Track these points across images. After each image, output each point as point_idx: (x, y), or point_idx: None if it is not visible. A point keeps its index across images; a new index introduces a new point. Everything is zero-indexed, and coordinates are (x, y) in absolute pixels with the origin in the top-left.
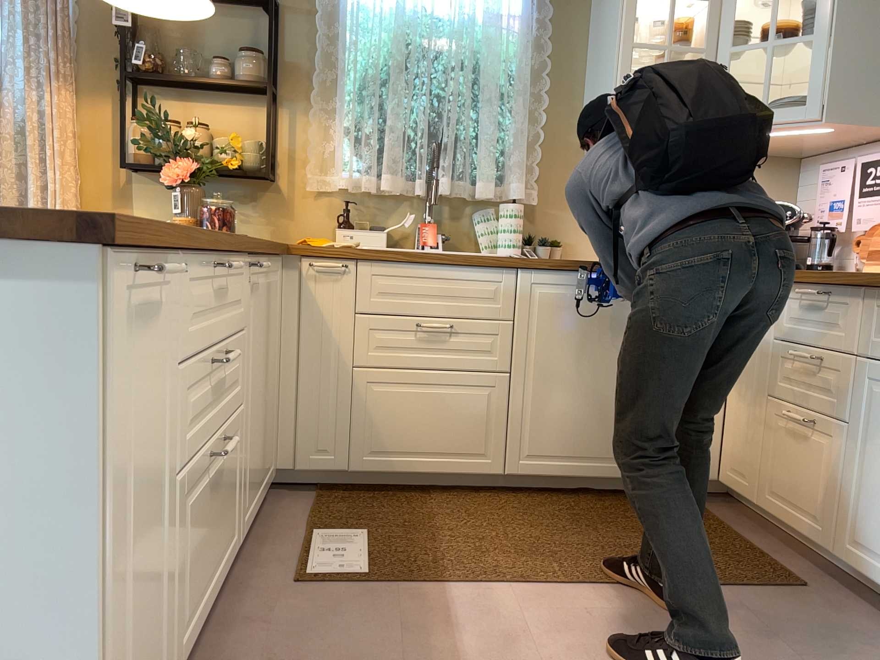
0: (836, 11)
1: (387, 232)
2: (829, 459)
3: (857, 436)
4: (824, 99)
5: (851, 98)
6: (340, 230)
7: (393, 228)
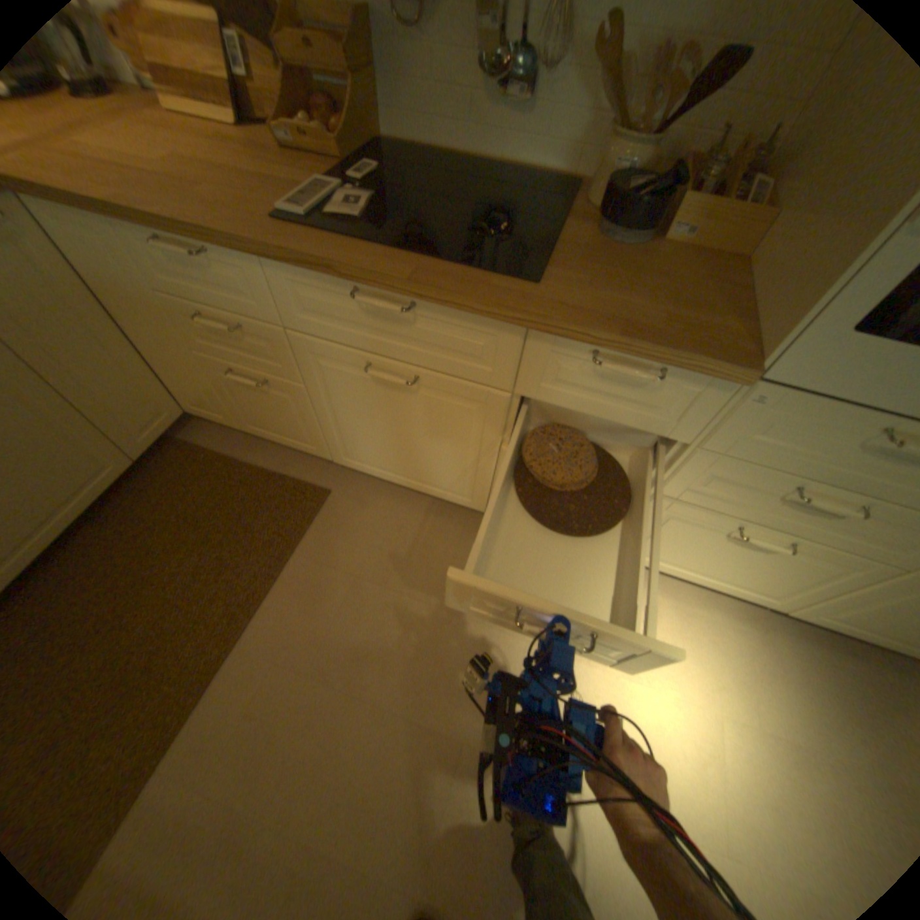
0: None
1: None
2: (296, 407)
3: (316, 395)
4: None
5: None
6: None
7: None
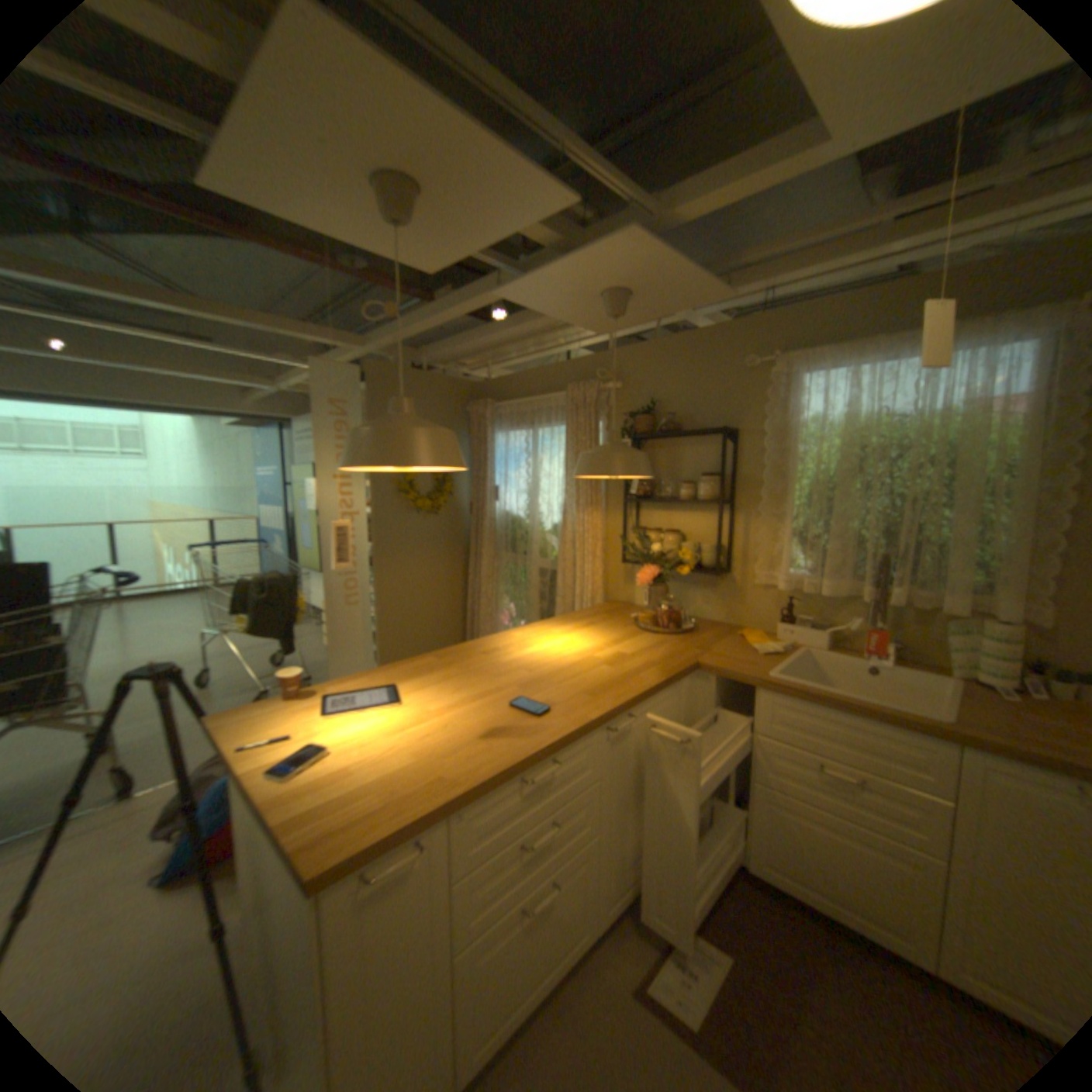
0: None
1: (833, 631)
2: None
3: None
4: None
5: None
6: (781, 626)
7: (837, 630)
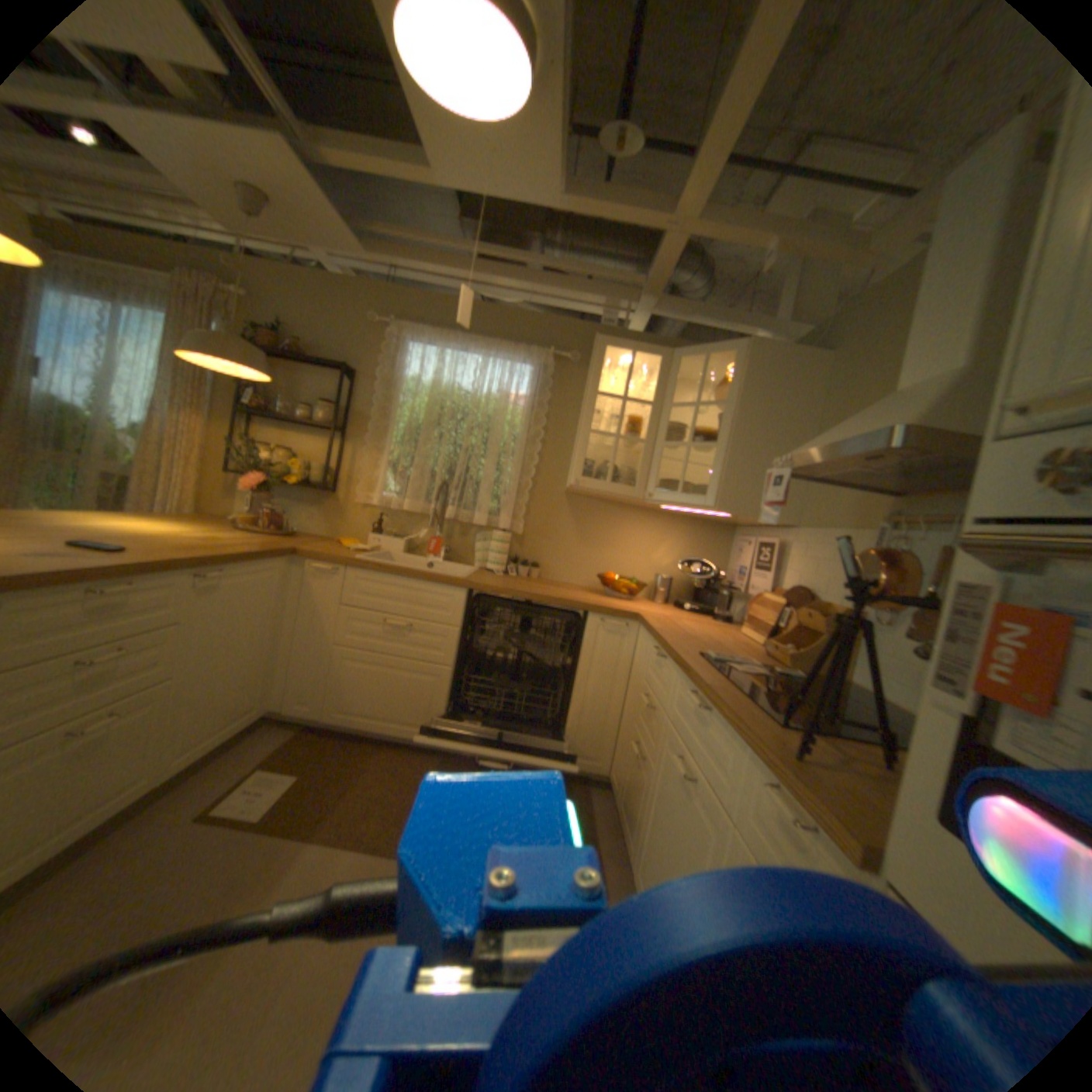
0: (733, 429)
1: (408, 541)
2: (645, 794)
3: (656, 784)
4: (720, 494)
5: (740, 496)
6: (371, 536)
7: (411, 539)
